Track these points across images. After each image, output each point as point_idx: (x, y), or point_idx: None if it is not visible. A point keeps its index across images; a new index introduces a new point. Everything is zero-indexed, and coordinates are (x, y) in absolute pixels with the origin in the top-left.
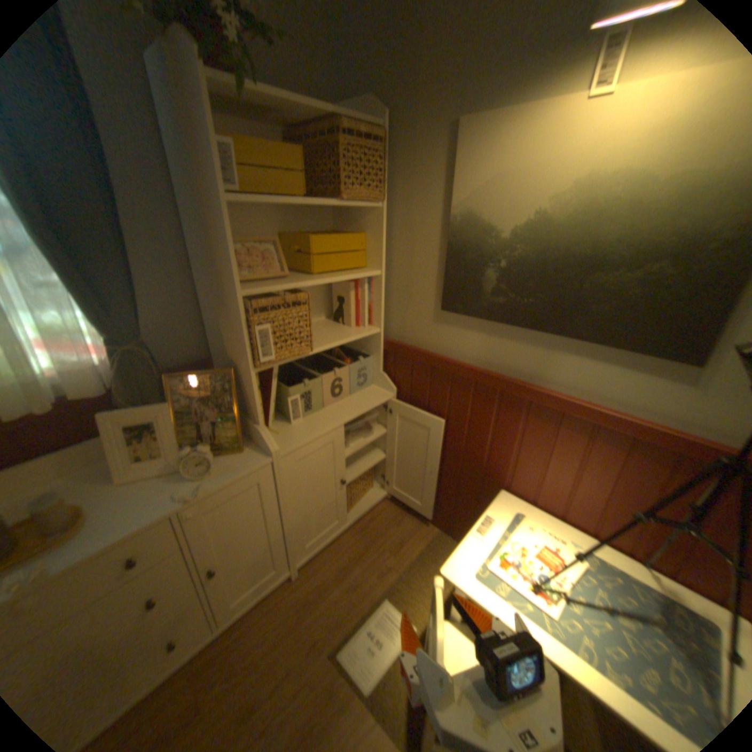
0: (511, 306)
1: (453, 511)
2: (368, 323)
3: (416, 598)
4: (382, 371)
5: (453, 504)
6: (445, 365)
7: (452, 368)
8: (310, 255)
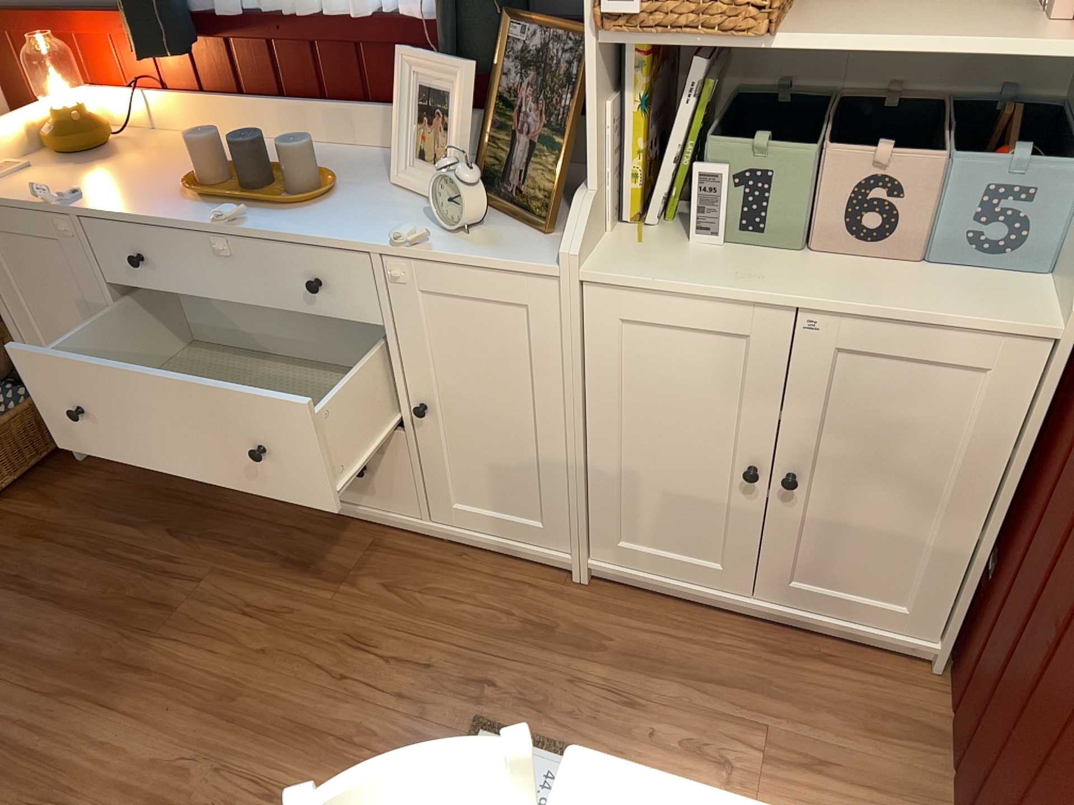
0: None
1: None
2: None
3: None
4: None
5: None
6: None
7: None
8: None
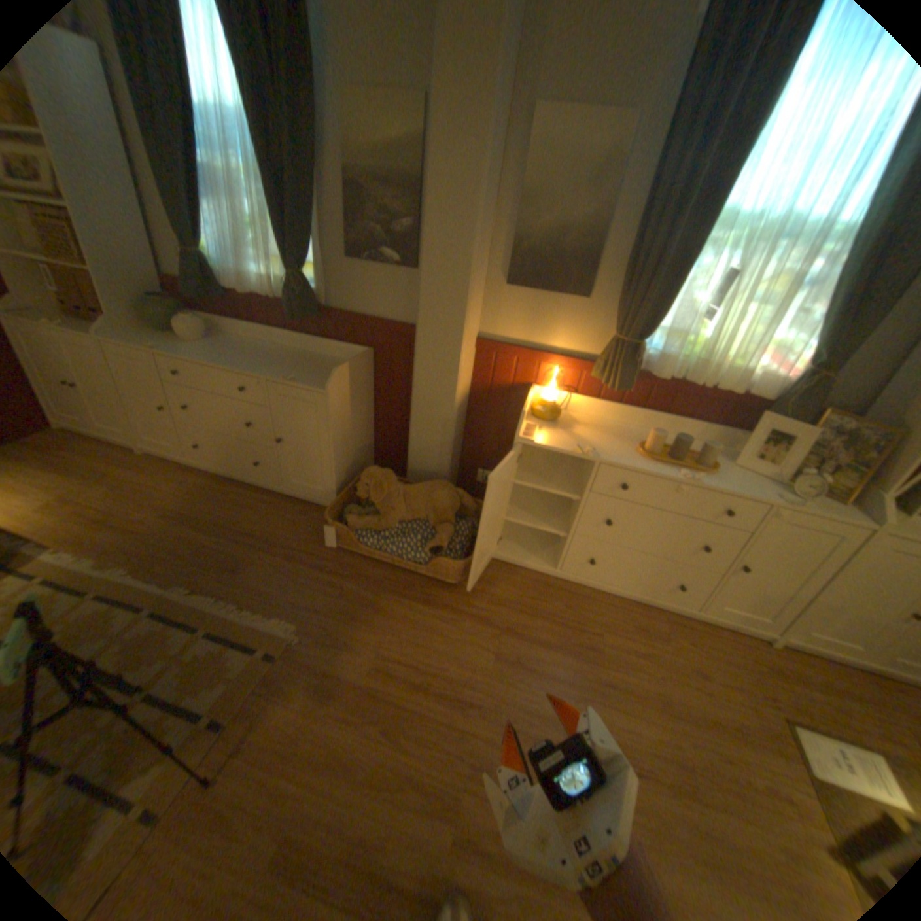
0: None
1: None
2: None
3: None
4: None
5: None
6: None
7: None
8: None
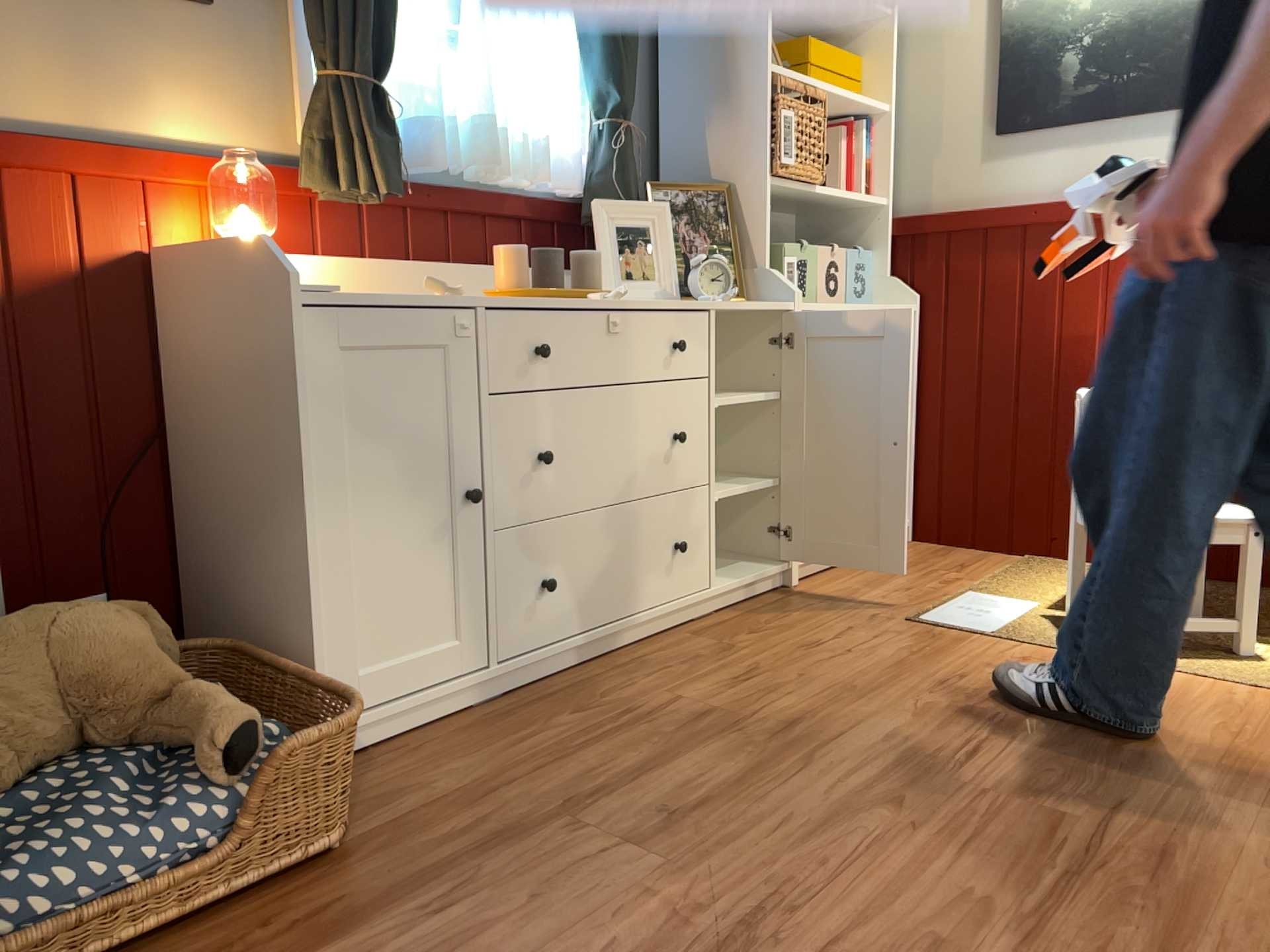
0: (1103, 93)
1: (1047, 495)
2: (866, 194)
3: (1021, 589)
4: (889, 275)
5: (1047, 477)
6: (1011, 215)
7: (1023, 215)
8: (806, 65)
